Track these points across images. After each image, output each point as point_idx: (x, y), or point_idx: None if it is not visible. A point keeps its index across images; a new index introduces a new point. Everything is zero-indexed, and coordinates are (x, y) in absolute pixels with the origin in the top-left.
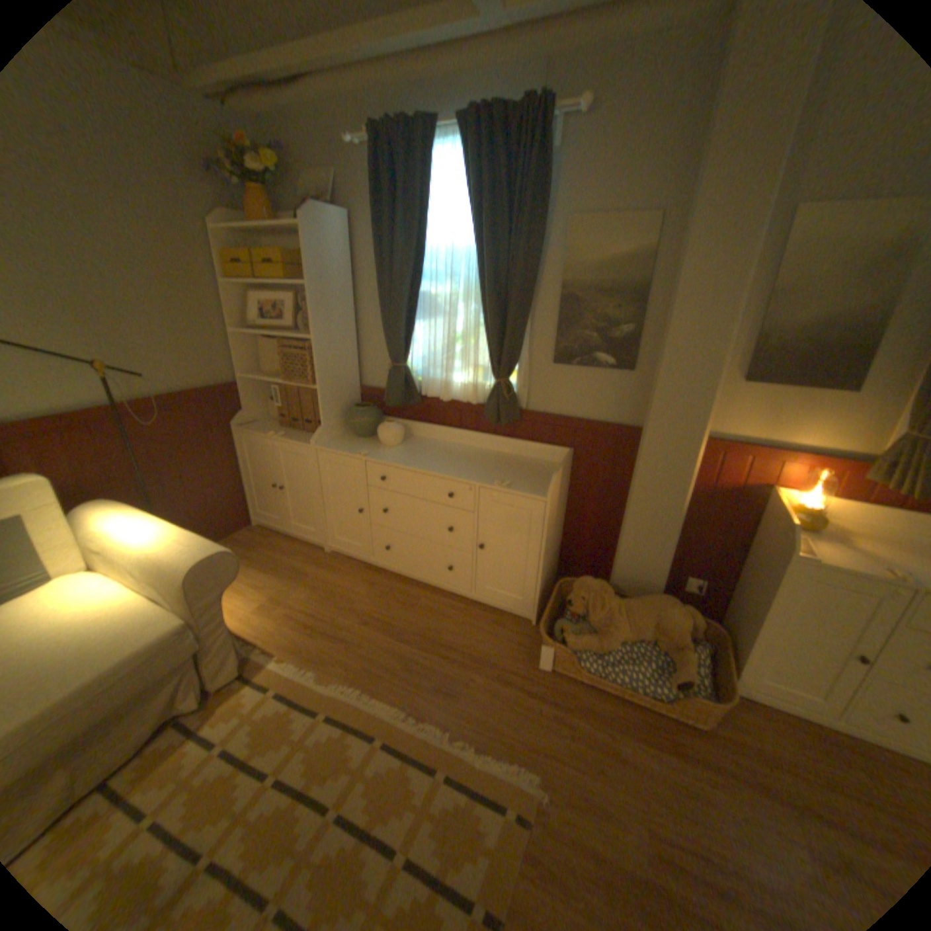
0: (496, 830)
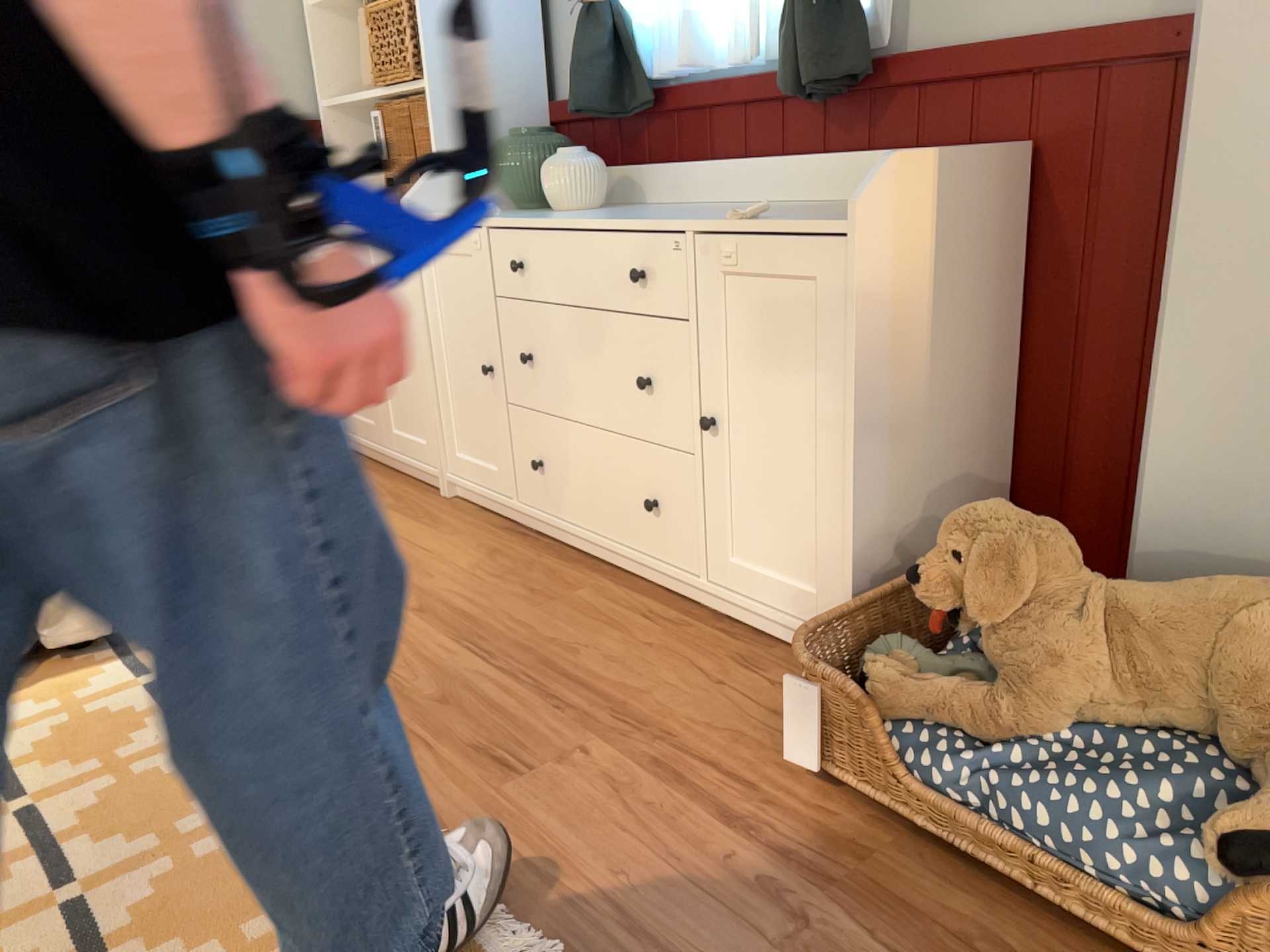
0: None
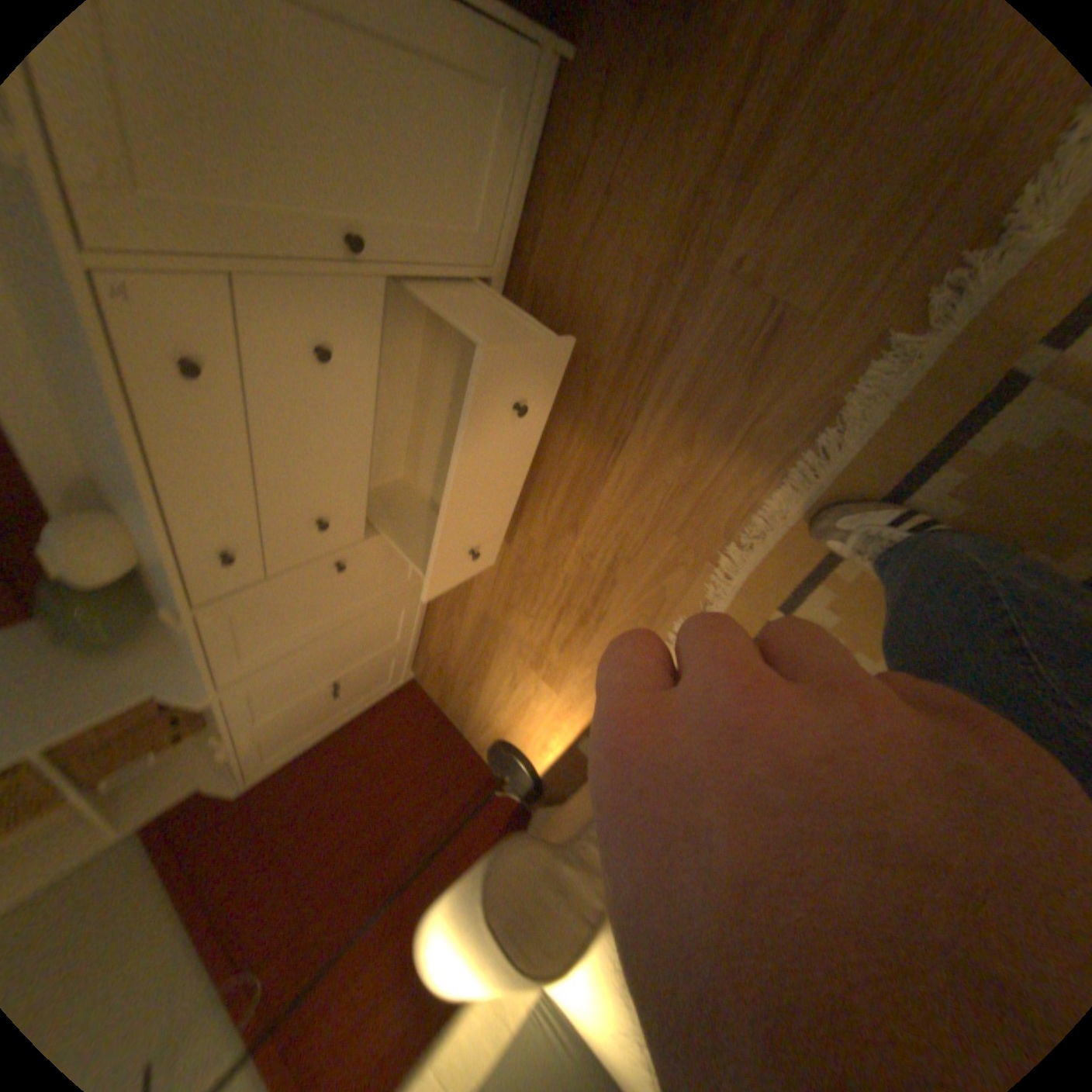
0: None
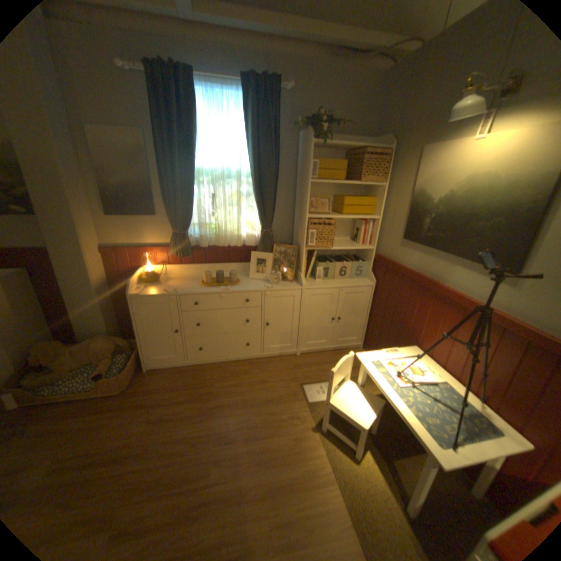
0: None
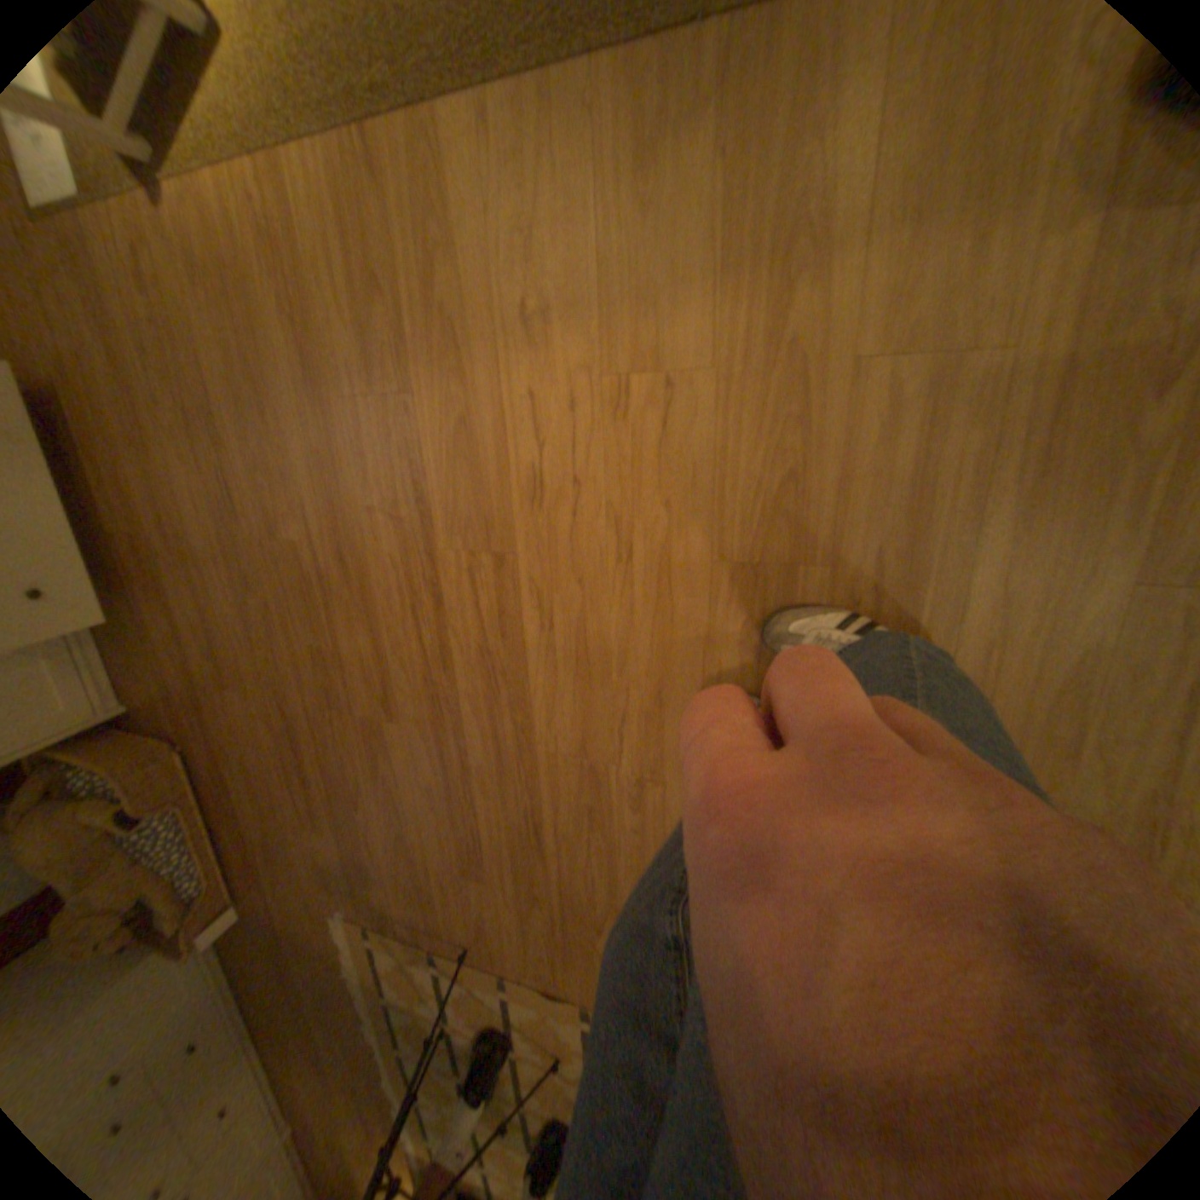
0: (374, 956)
